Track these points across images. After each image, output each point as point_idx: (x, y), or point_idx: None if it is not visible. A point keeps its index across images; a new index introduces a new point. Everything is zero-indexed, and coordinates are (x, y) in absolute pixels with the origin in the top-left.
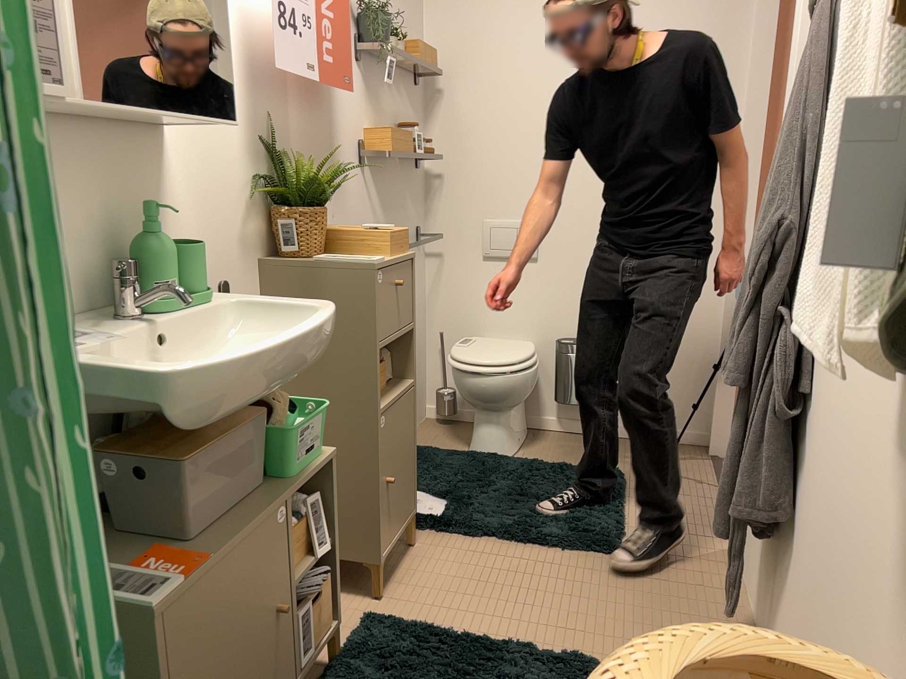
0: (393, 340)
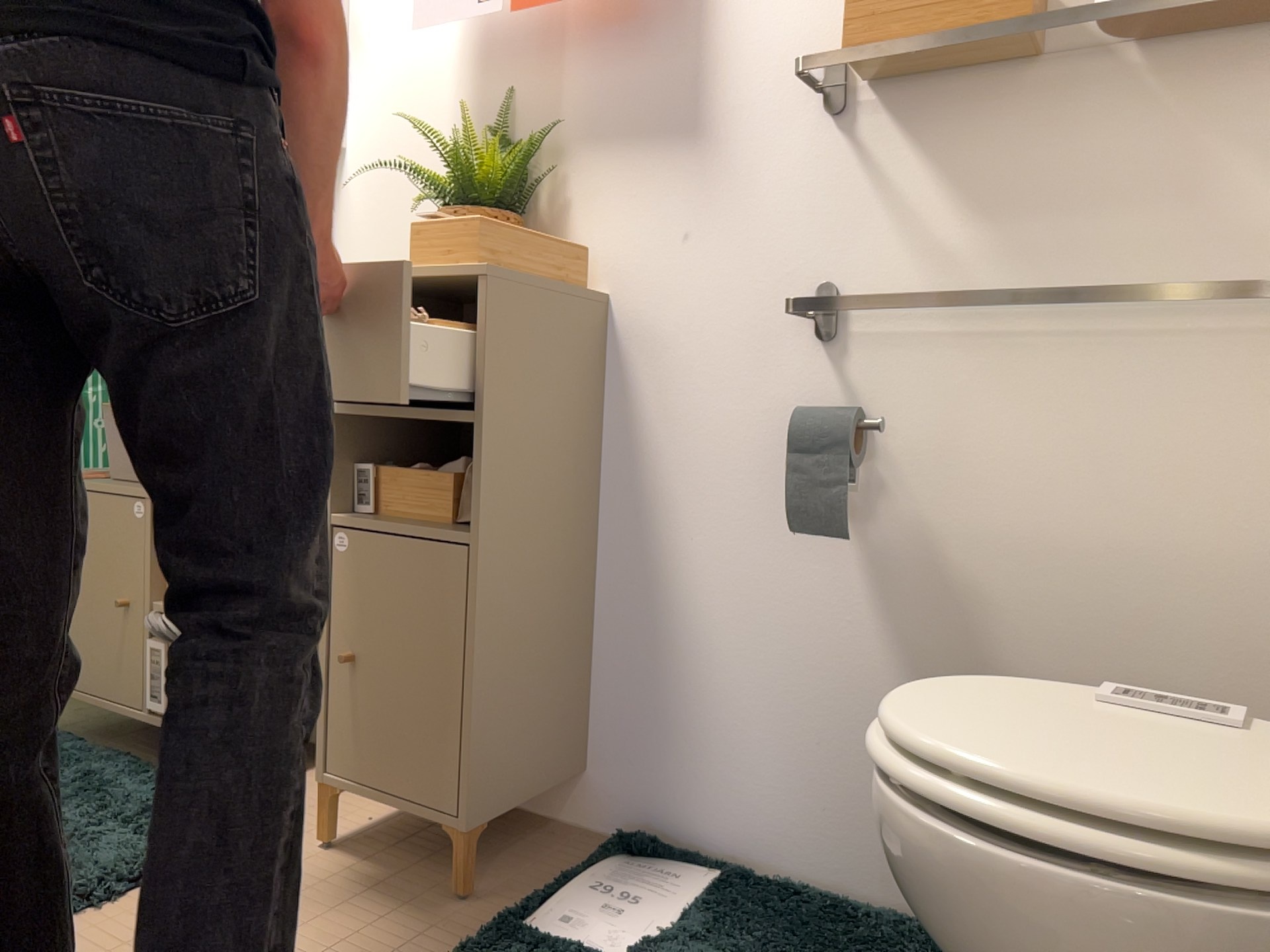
0: (383, 416)
